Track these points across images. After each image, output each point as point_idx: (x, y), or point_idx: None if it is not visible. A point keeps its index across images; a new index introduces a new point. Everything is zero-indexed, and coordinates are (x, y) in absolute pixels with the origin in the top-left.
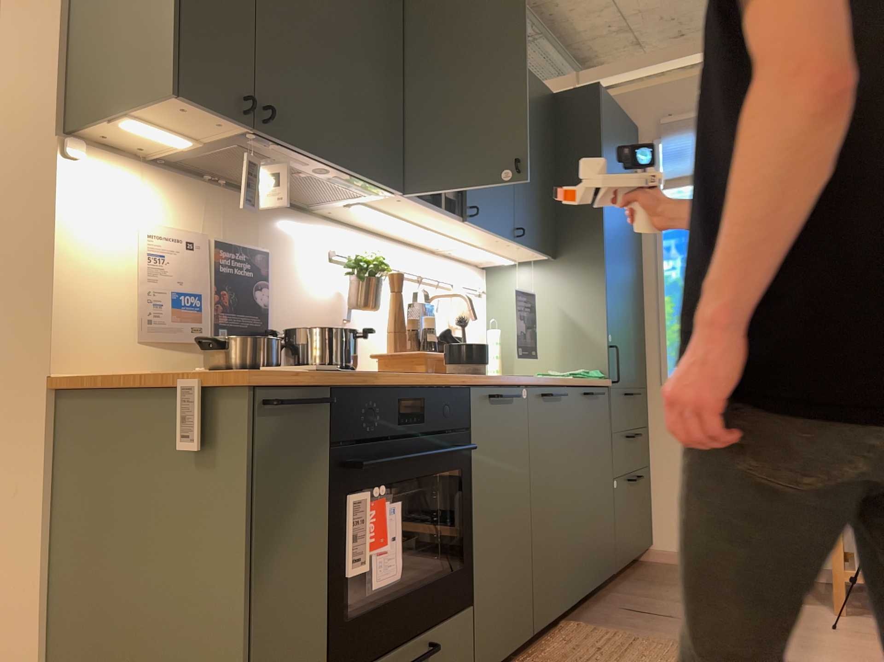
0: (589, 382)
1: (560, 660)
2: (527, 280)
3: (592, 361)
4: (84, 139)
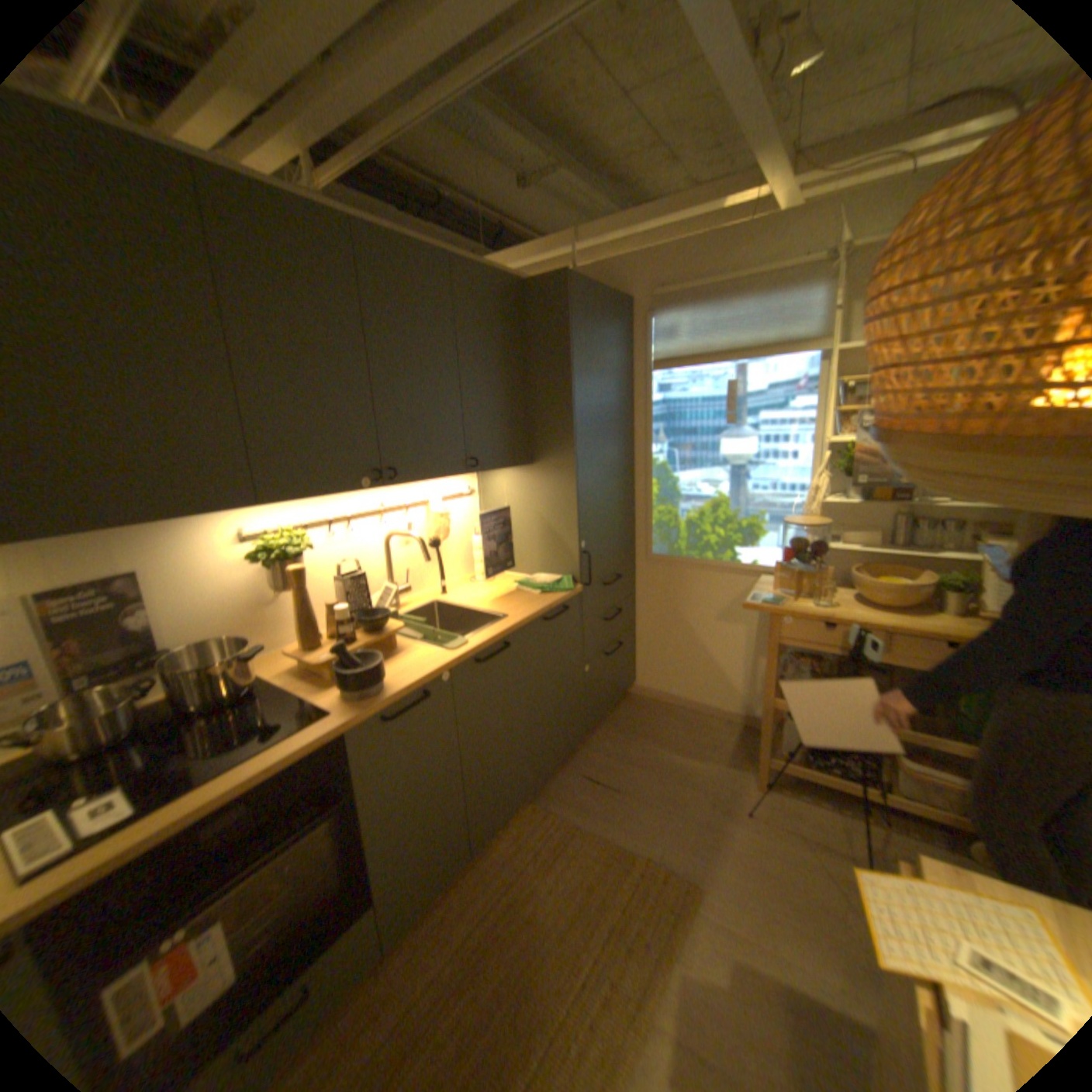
0: (552, 601)
1: (496, 875)
2: (509, 483)
3: (564, 567)
4: None
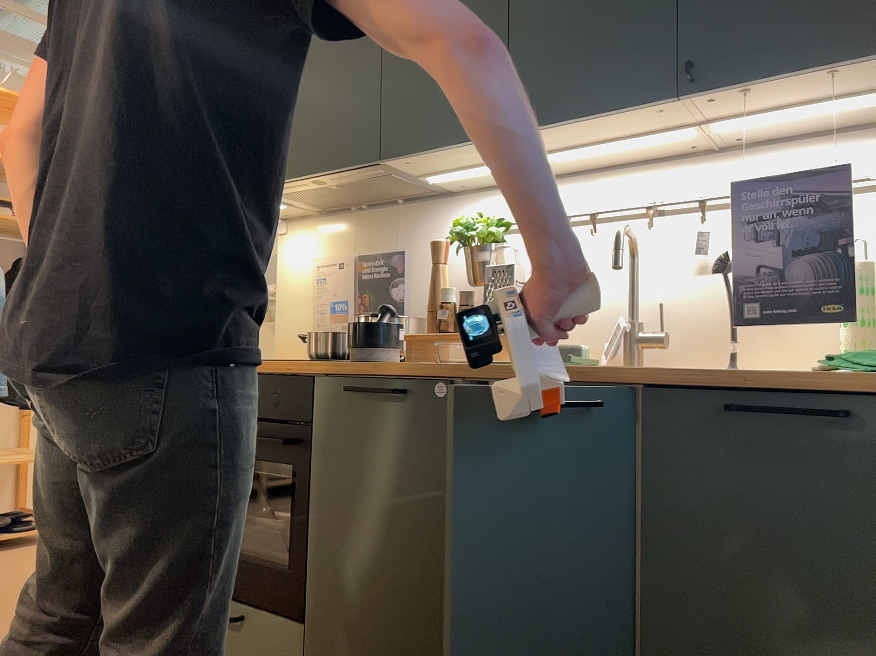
0: (805, 380)
1: None
2: None
3: None
4: (290, 219)
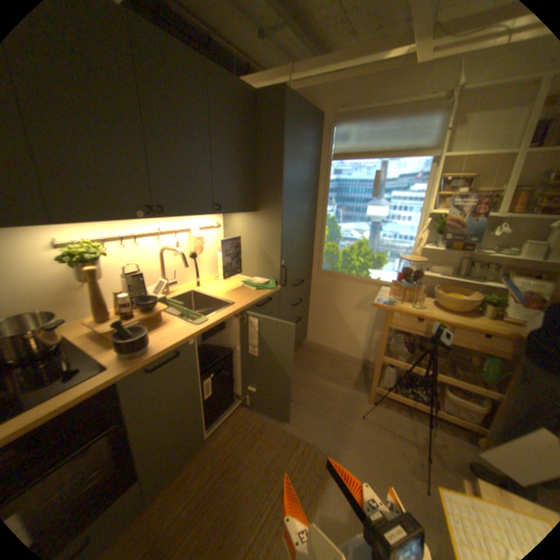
0: (262, 295)
1: (220, 449)
2: (242, 222)
3: (271, 274)
4: None
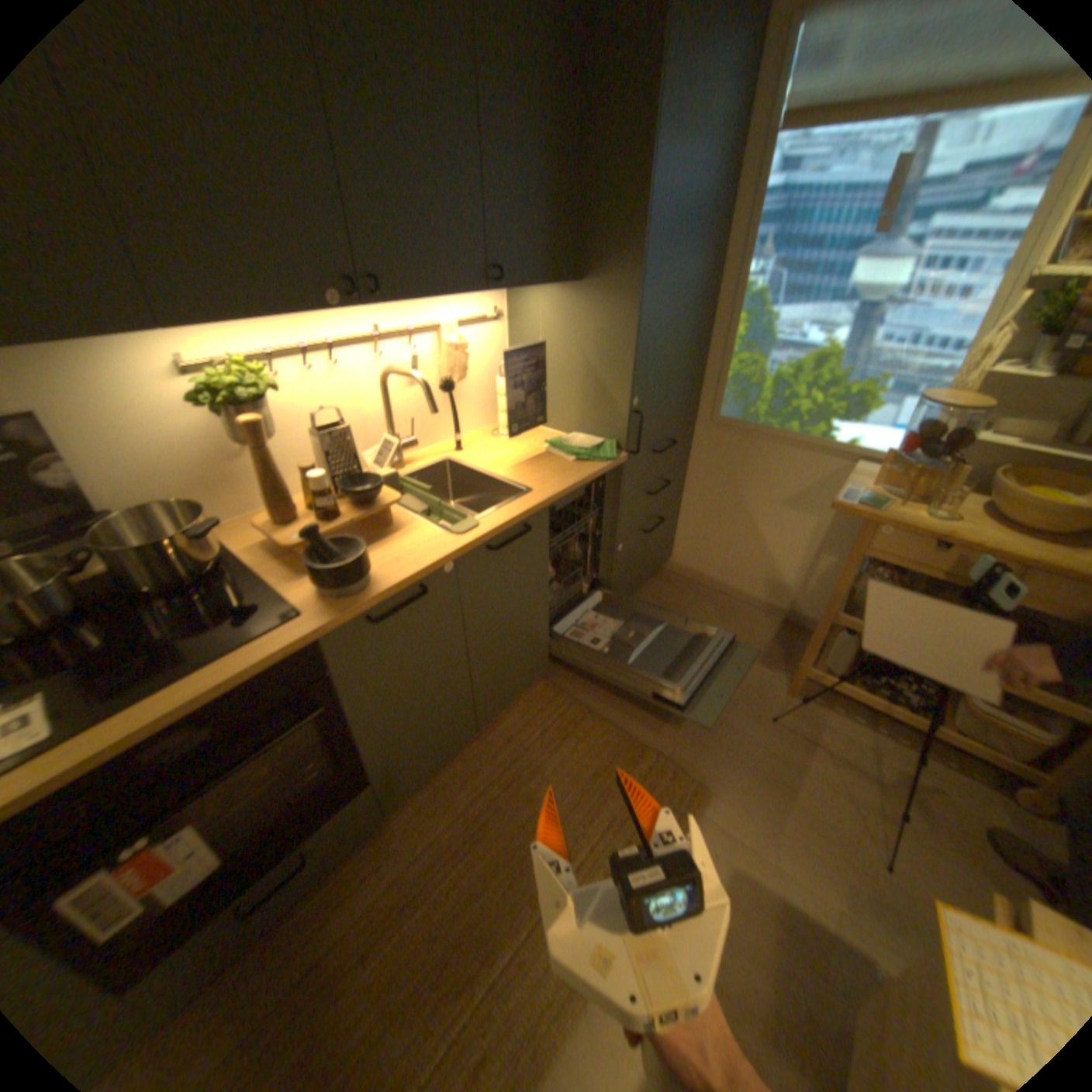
0: (588, 473)
1: (502, 747)
2: (548, 306)
3: (608, 429)
4: None
